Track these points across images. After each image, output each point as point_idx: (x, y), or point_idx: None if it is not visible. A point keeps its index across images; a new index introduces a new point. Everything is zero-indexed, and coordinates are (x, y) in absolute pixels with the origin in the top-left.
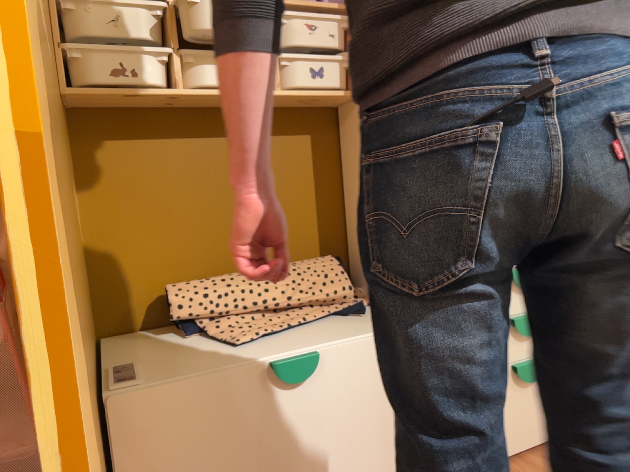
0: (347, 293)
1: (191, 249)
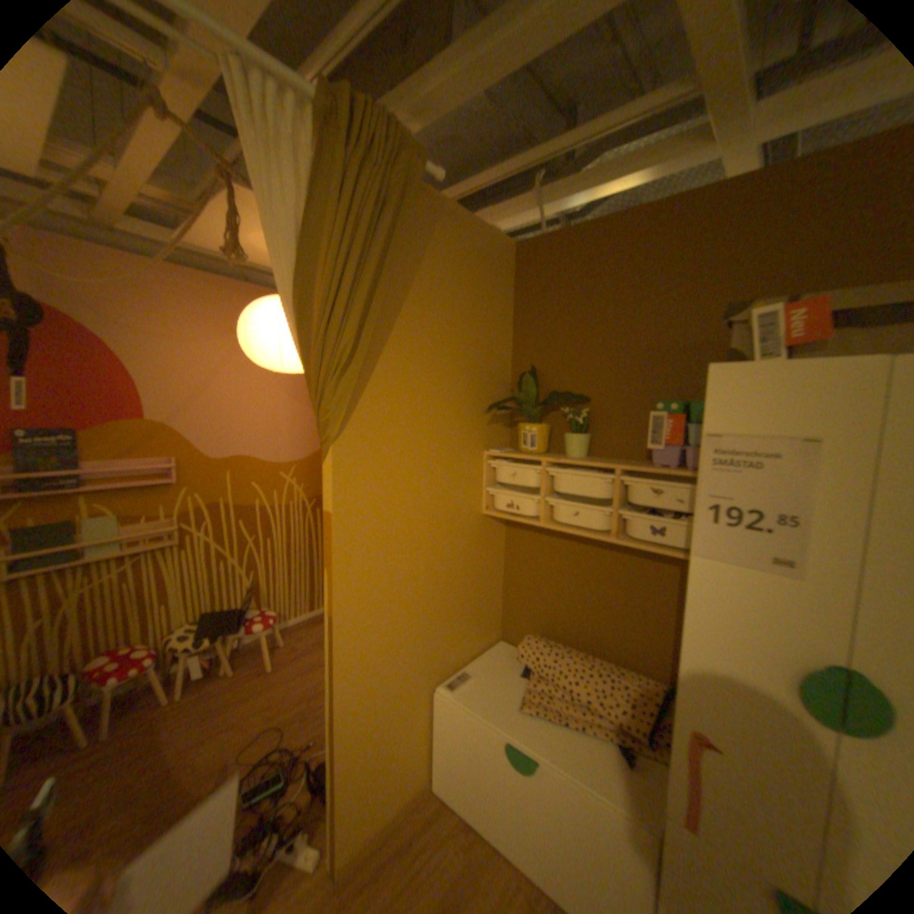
0: (657, 734)
1: (558, 616)
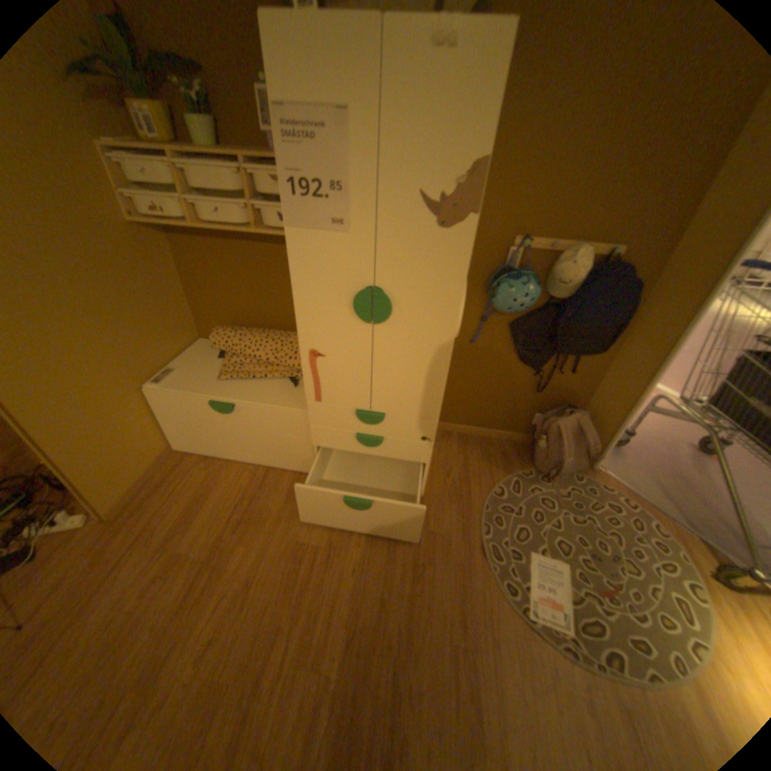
0: None
1: (238, 307)
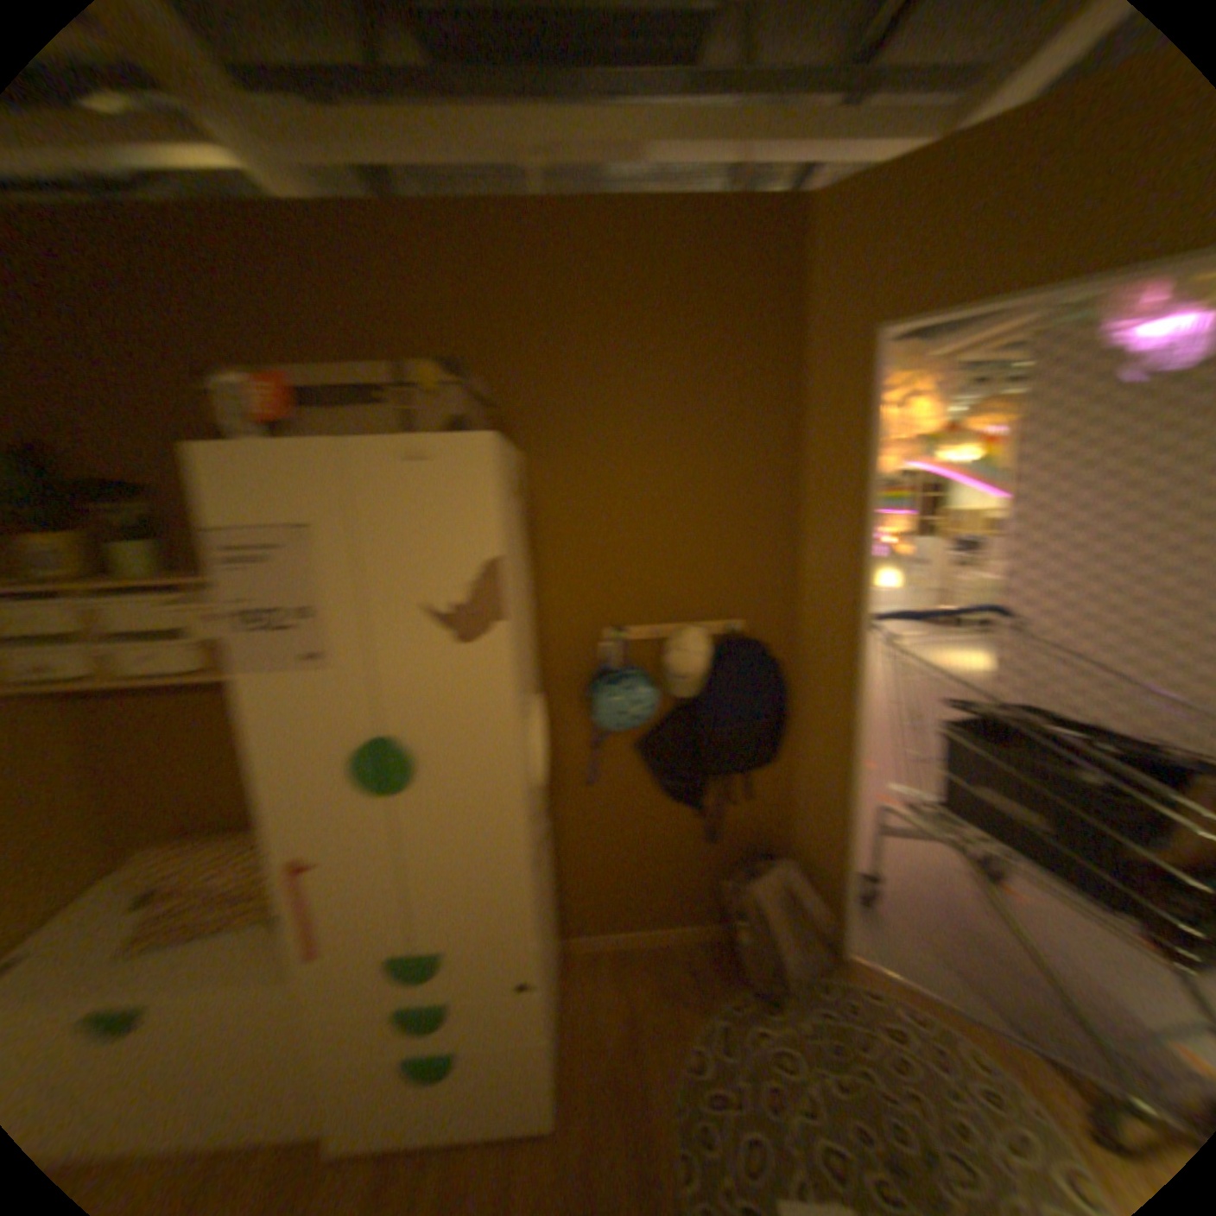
0: None
1: (178, 805)
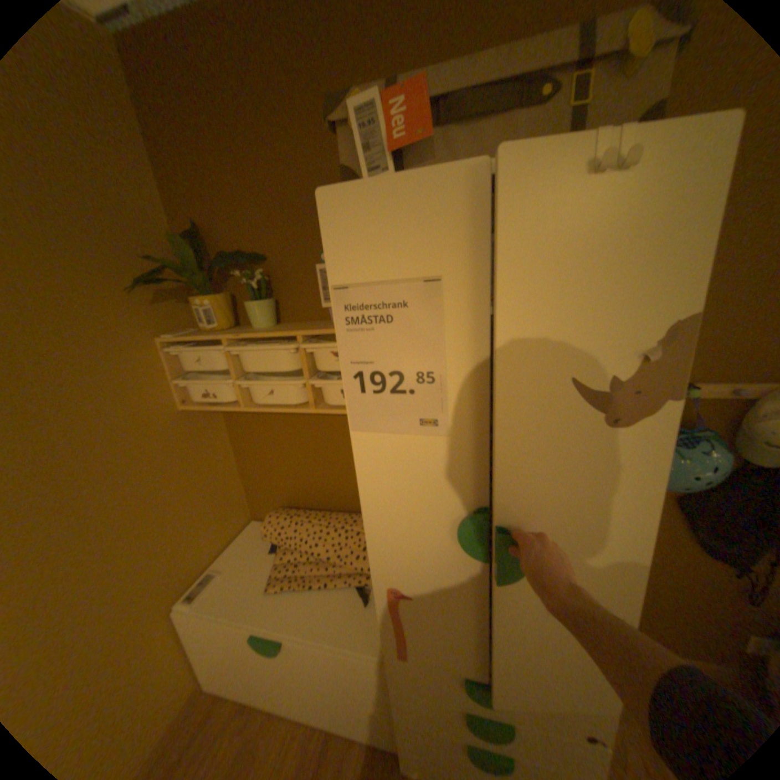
0: None
1: (296, 484)
